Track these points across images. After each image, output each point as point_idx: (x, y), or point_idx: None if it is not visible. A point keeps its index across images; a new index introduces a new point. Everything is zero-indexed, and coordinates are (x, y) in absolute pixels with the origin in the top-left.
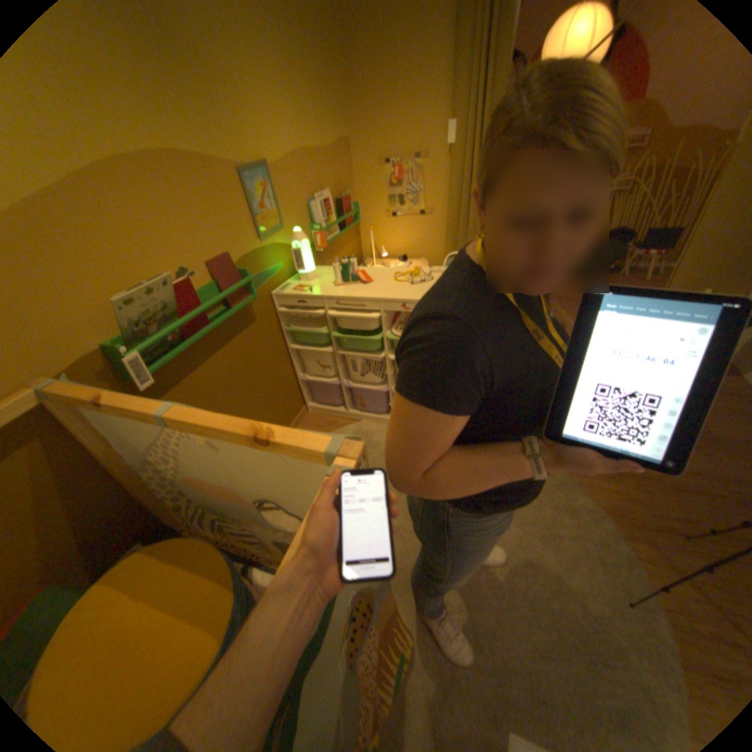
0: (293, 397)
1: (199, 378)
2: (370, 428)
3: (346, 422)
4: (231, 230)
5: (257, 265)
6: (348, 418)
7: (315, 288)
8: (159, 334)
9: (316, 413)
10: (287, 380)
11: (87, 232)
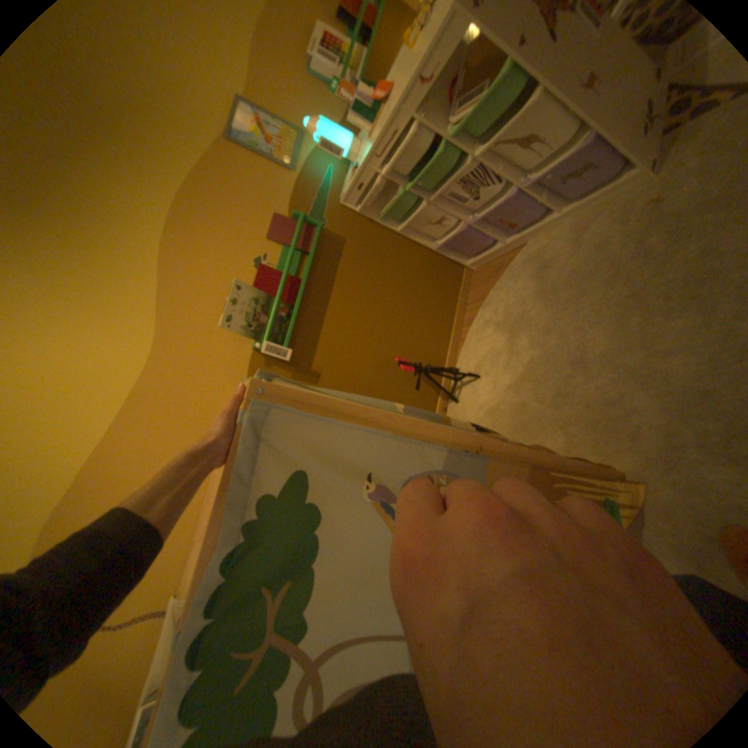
0: (445, 269)
1: (333, 321)
2: (542, 243)
3: (514, 254)
4: (264, 191)
5: (308, 193)
6: (514, 248)
7: (360, 159)
8: (271, 318)
9: (482, 265)
10: (425, 259)
11: (191, 294)
